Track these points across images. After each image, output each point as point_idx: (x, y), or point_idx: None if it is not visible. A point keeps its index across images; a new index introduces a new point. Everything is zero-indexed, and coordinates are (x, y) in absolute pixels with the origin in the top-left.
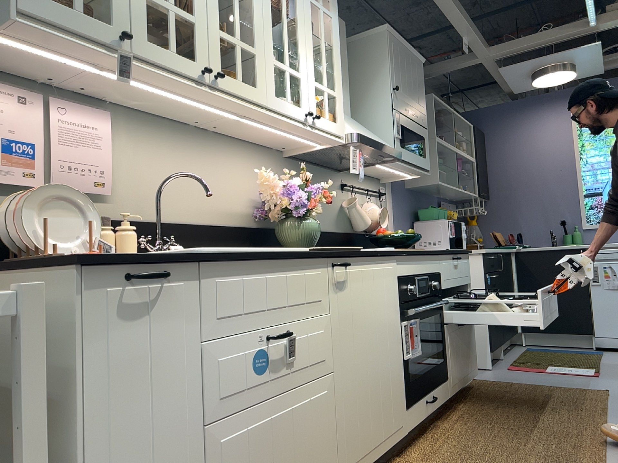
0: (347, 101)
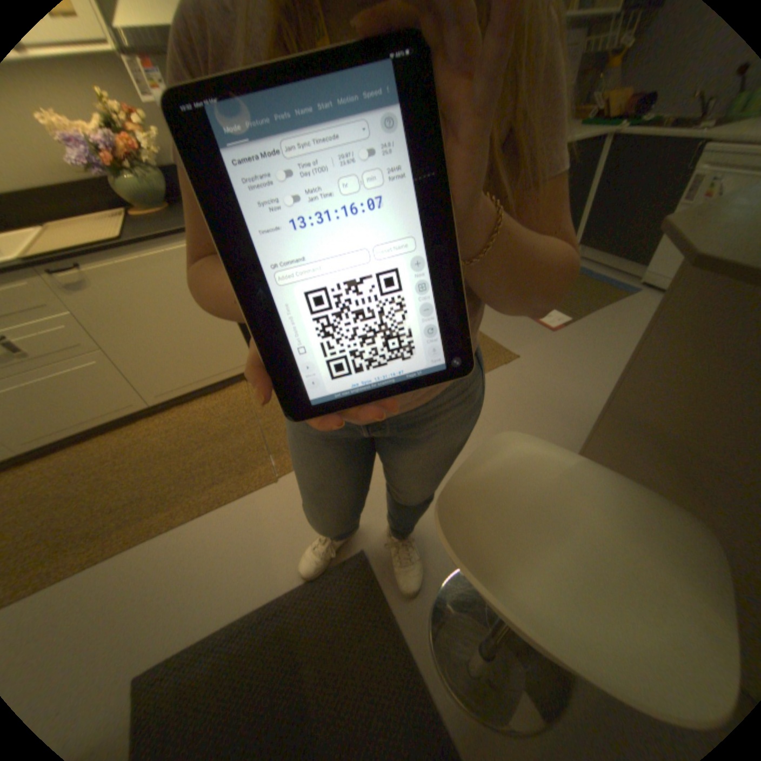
0: None
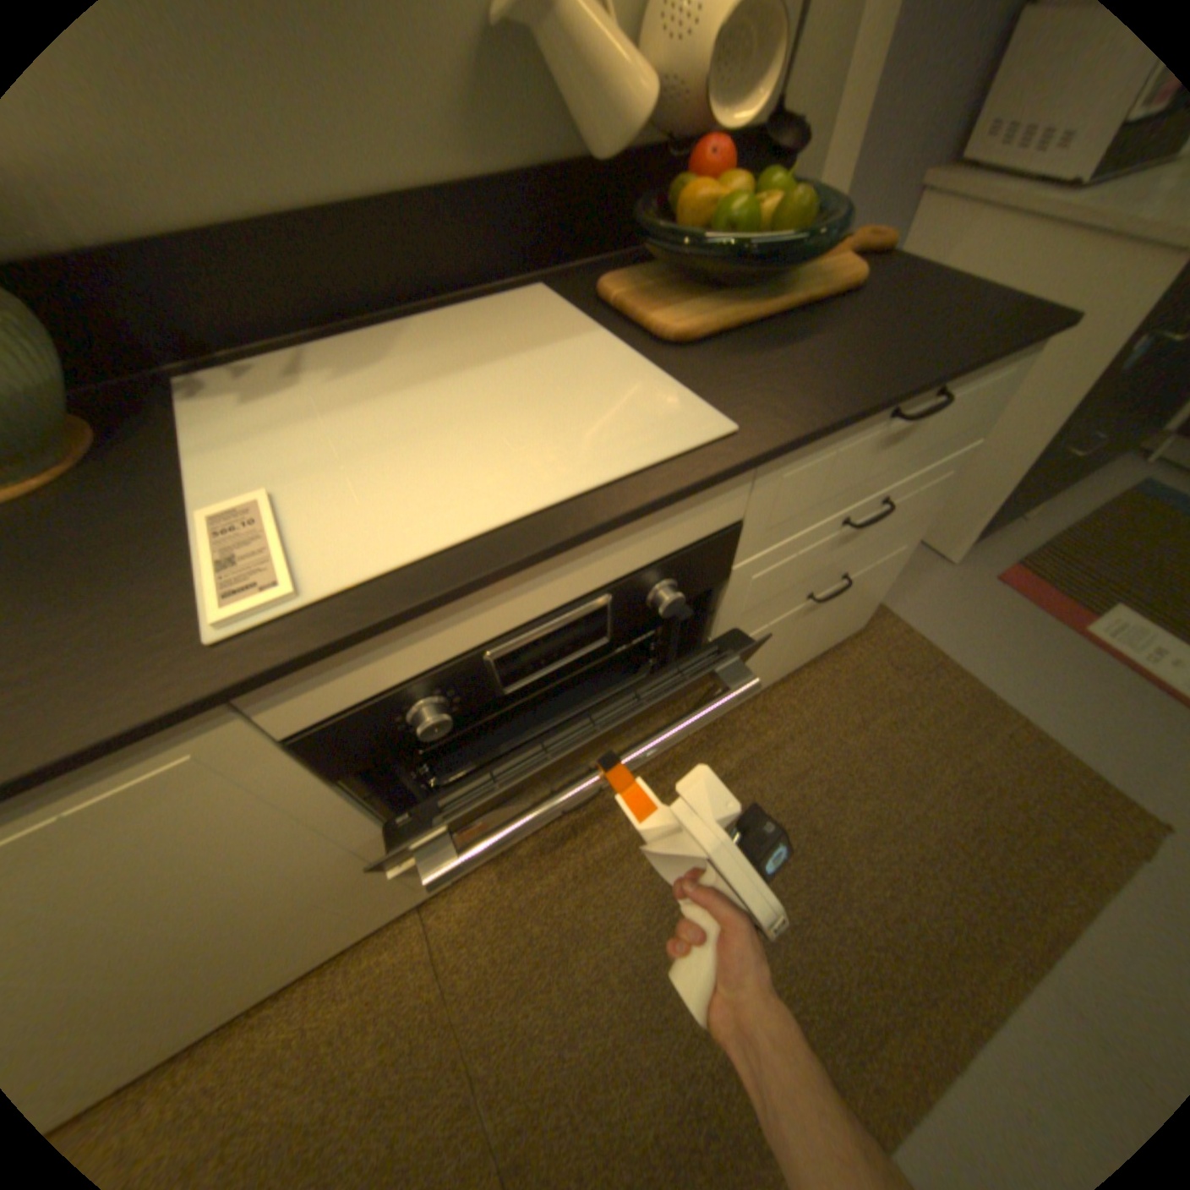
0: None
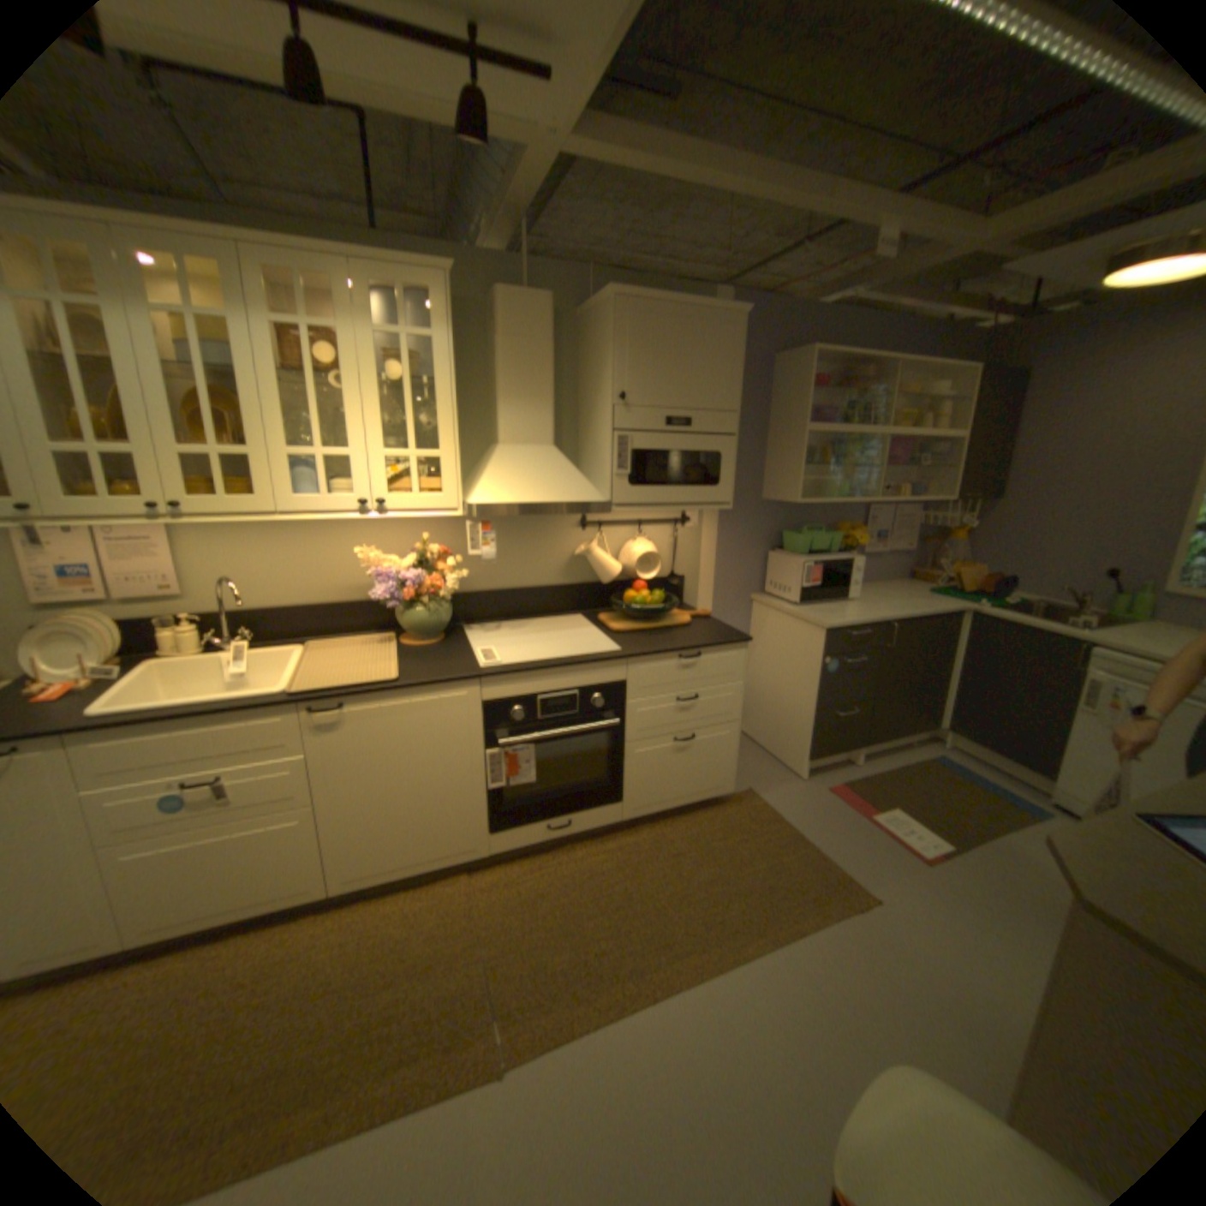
0: (540, 425)
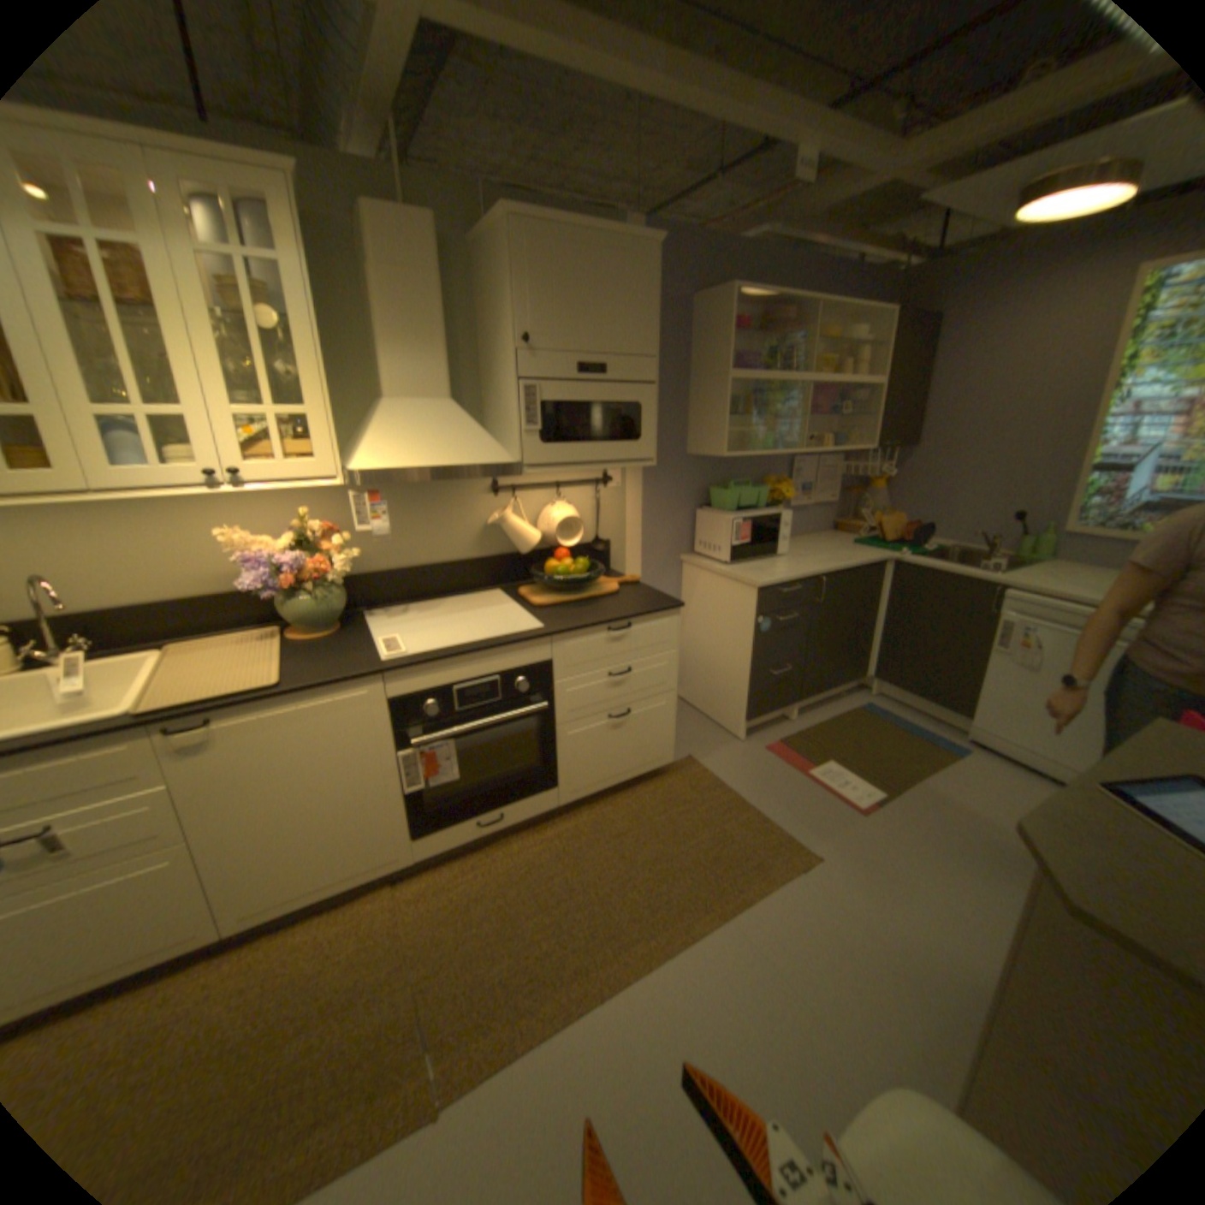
0: (432, 374)
